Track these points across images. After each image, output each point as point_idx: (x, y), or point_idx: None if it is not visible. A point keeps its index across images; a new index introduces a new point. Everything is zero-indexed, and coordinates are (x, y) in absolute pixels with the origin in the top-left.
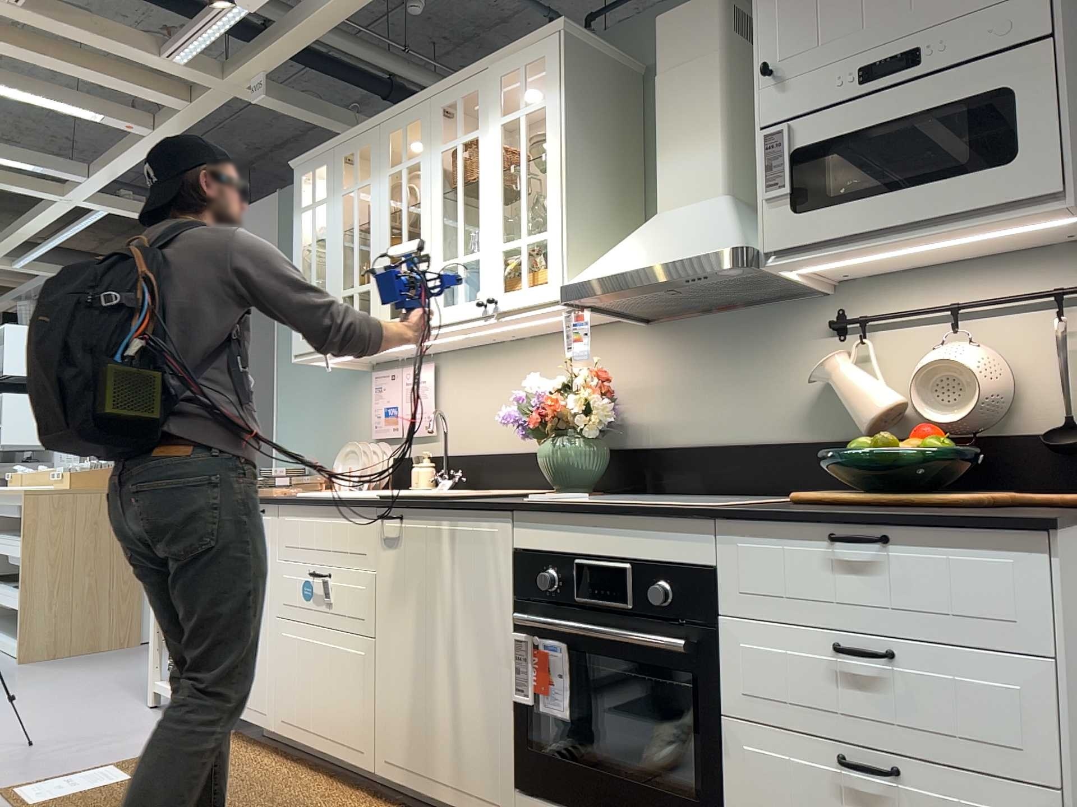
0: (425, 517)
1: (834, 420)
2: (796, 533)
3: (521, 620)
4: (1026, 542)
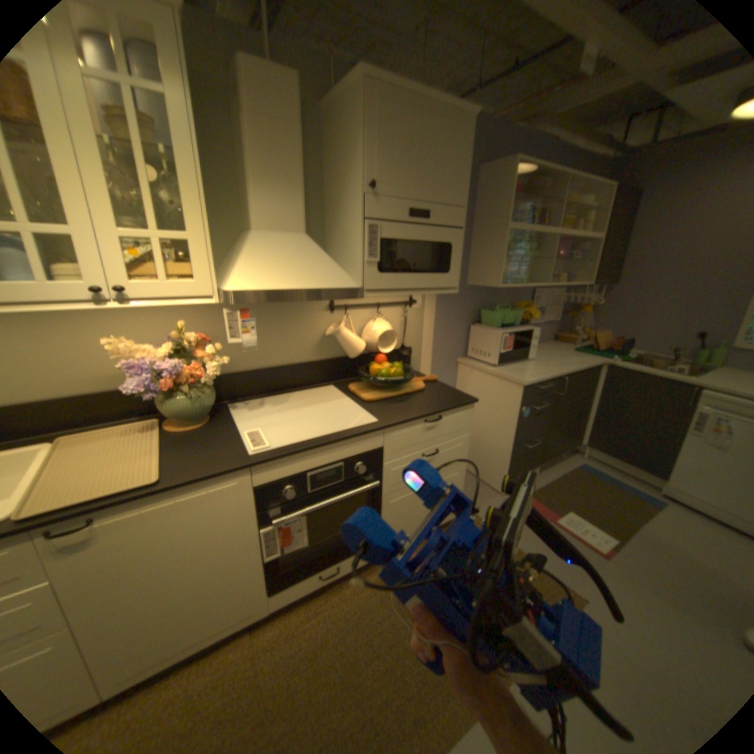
0: (136, 505)
1: (329, 350)
2: (414, 424)
3: (279, 521)
4: (469, 407)
